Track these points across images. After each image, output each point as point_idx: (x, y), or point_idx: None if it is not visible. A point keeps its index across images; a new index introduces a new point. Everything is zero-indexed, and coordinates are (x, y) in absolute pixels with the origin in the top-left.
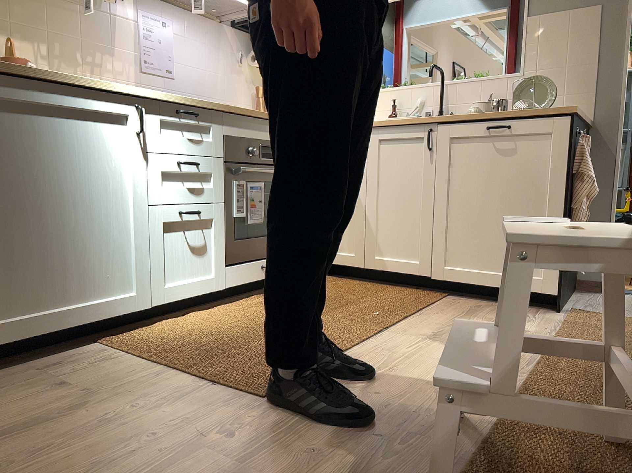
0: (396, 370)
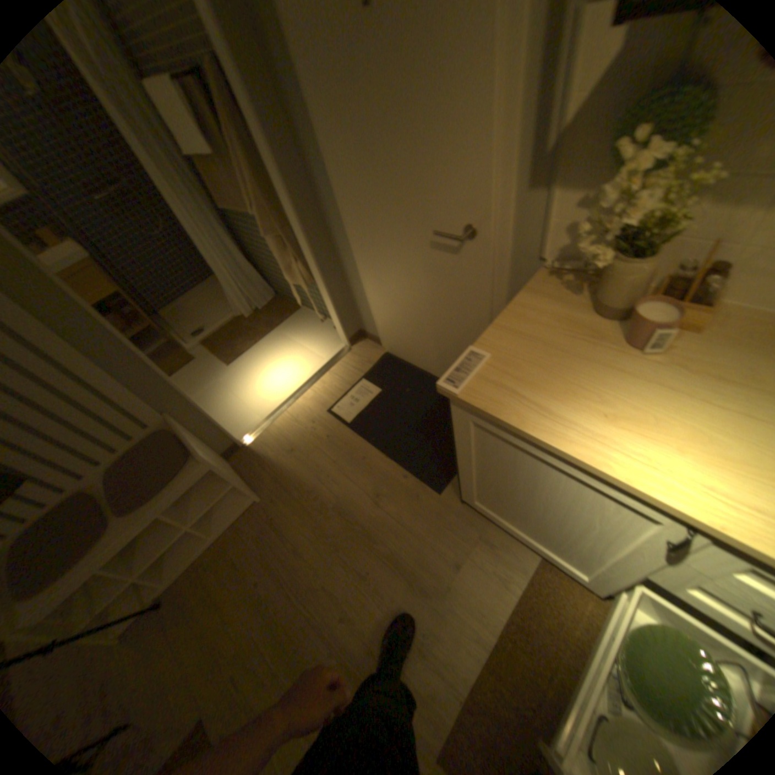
0: None
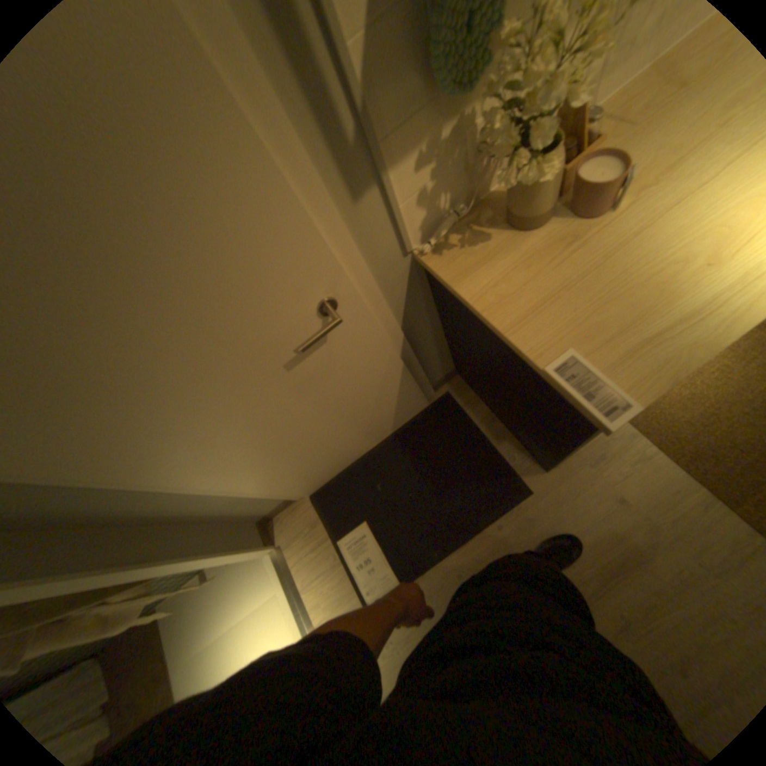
0: None
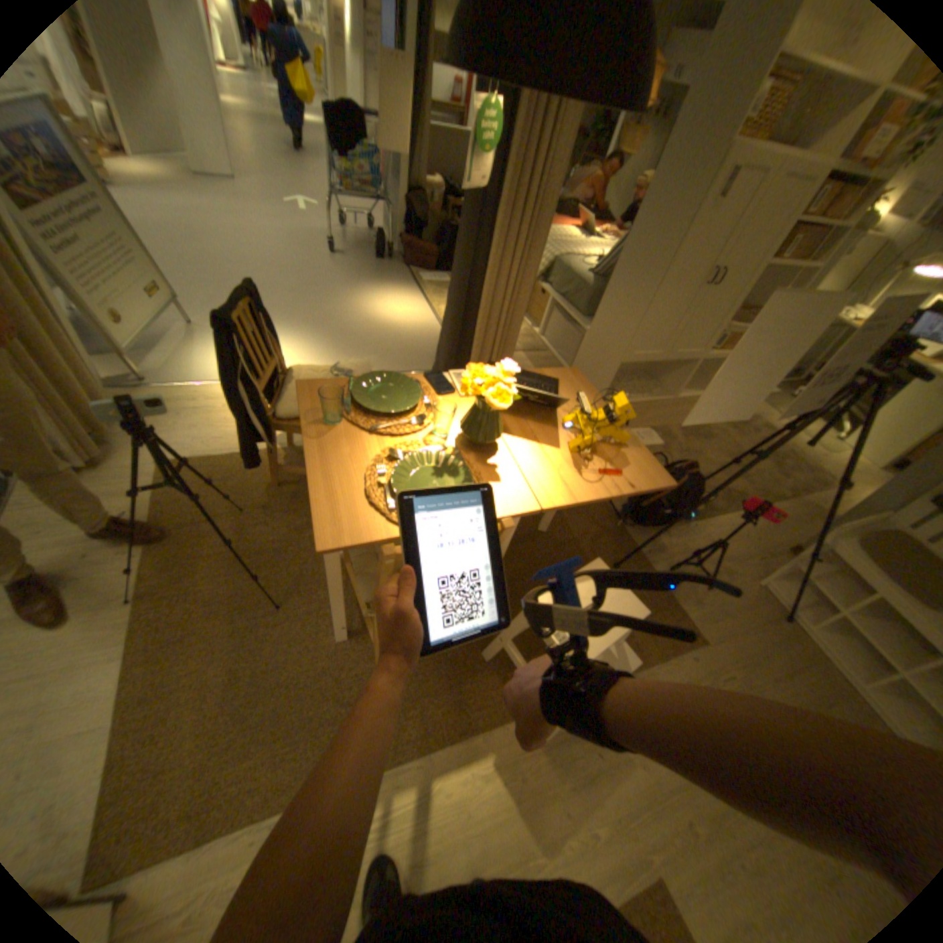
0: (523, 858)
